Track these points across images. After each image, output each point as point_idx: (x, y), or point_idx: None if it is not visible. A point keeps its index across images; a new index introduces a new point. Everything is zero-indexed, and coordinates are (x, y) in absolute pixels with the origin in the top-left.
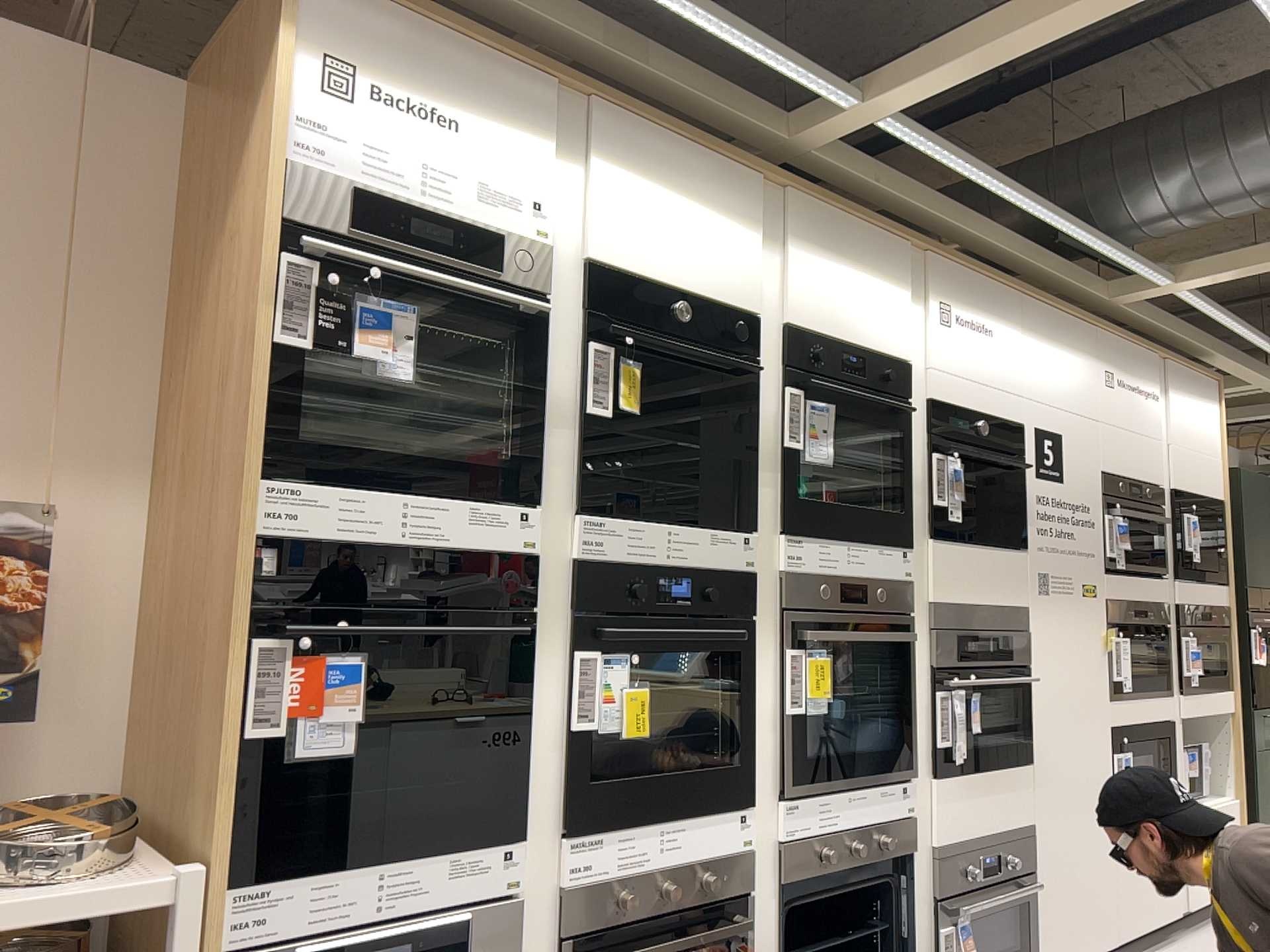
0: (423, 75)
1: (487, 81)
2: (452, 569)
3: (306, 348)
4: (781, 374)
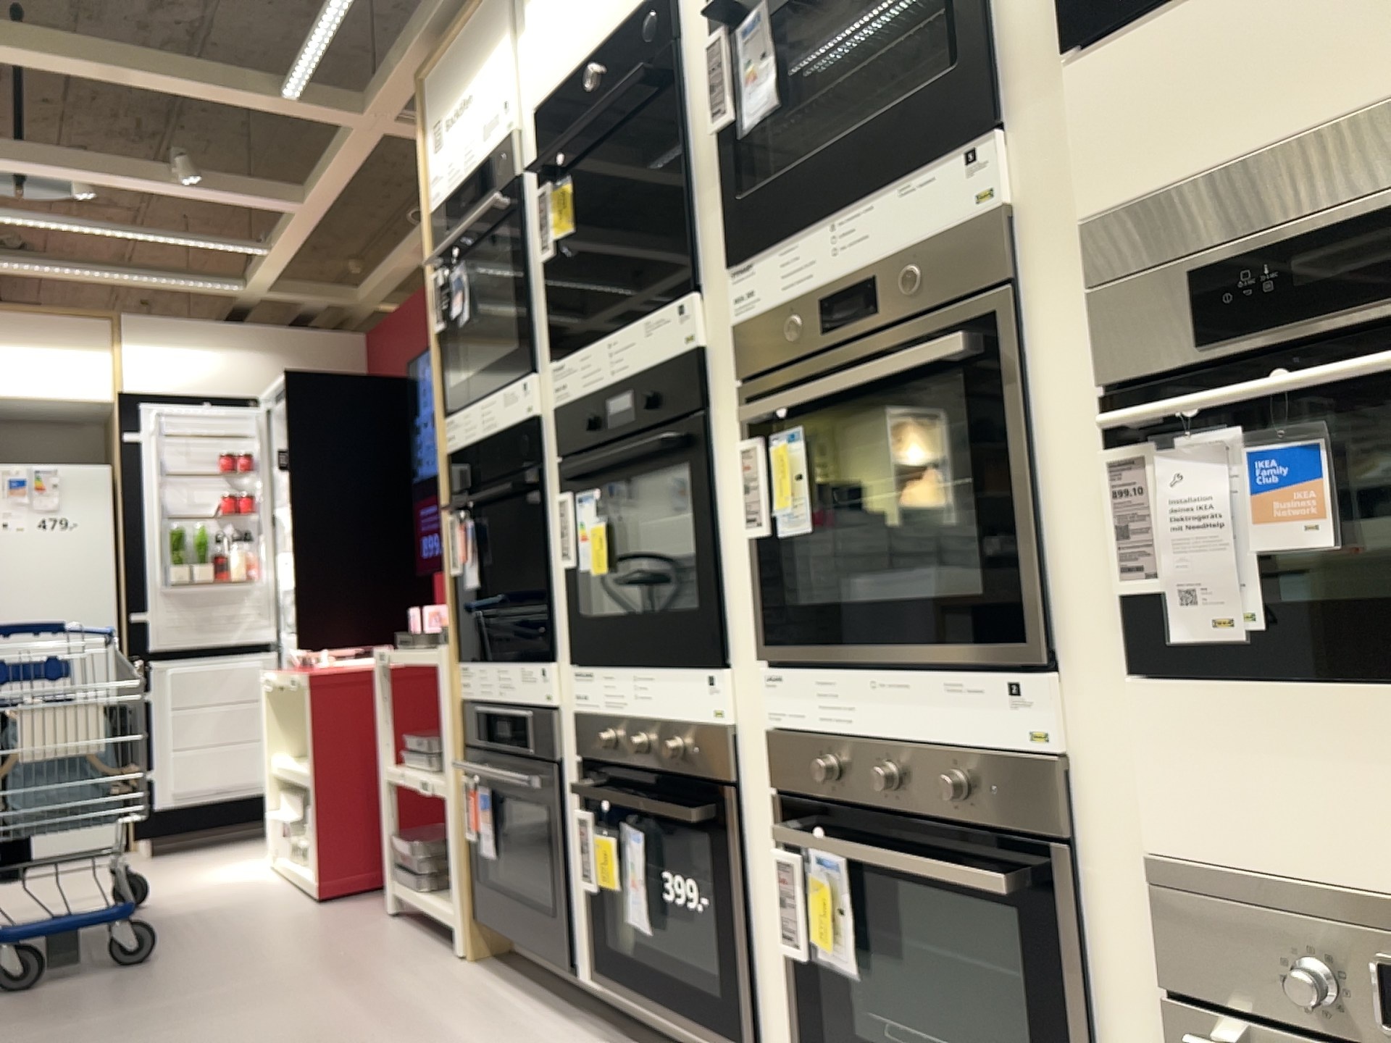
0: (451, 77)
1: (471, 31)
2: (495, 450)
3: (437, 330)
4: (699, 20)
